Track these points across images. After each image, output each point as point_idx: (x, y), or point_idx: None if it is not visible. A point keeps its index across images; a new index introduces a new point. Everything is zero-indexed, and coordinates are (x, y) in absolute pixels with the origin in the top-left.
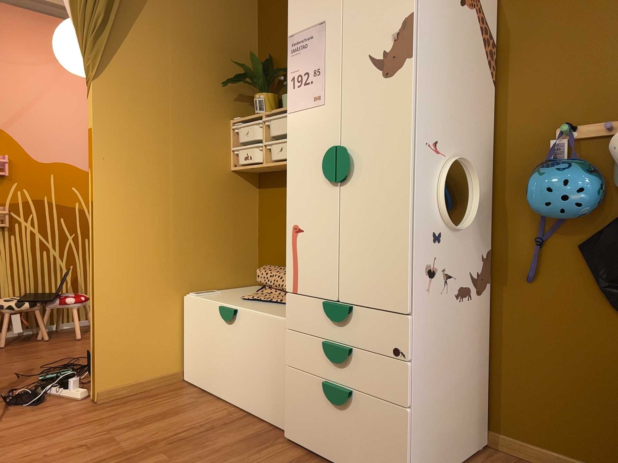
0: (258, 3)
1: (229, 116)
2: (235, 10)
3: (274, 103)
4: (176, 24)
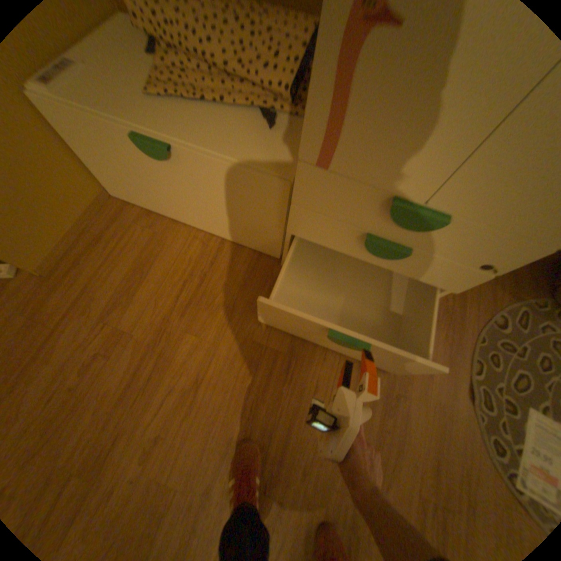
0: None
1: None
2: None
3: None
4: None
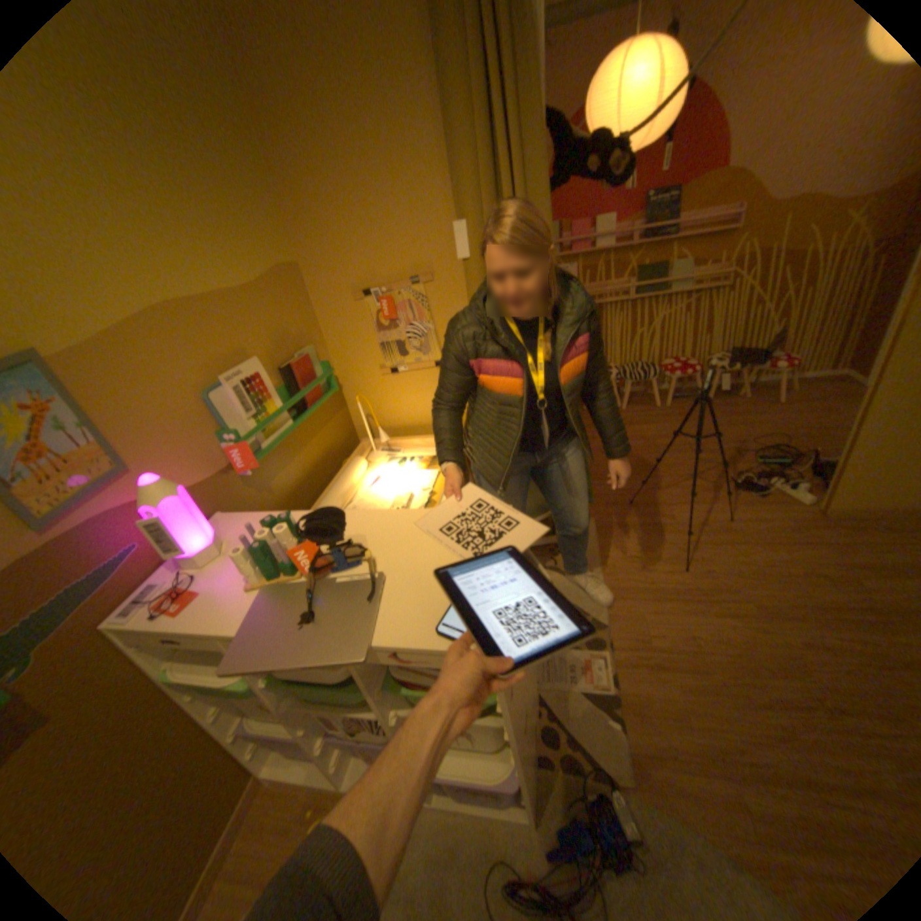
0: None
1: None
2: None
3: None
4: None
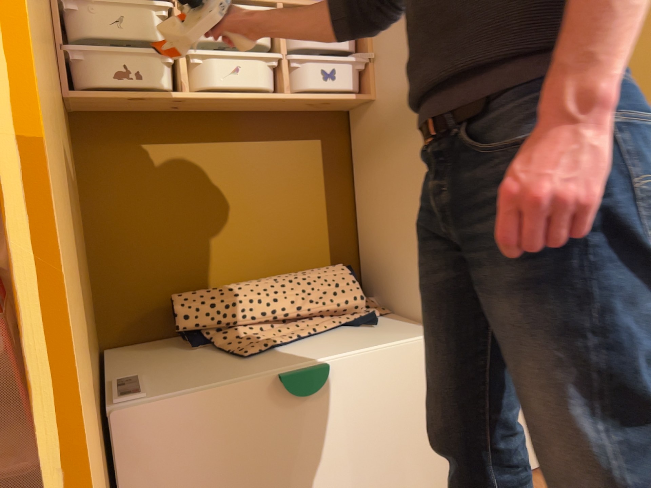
0: None
1: None
2: None
3: None
4: None
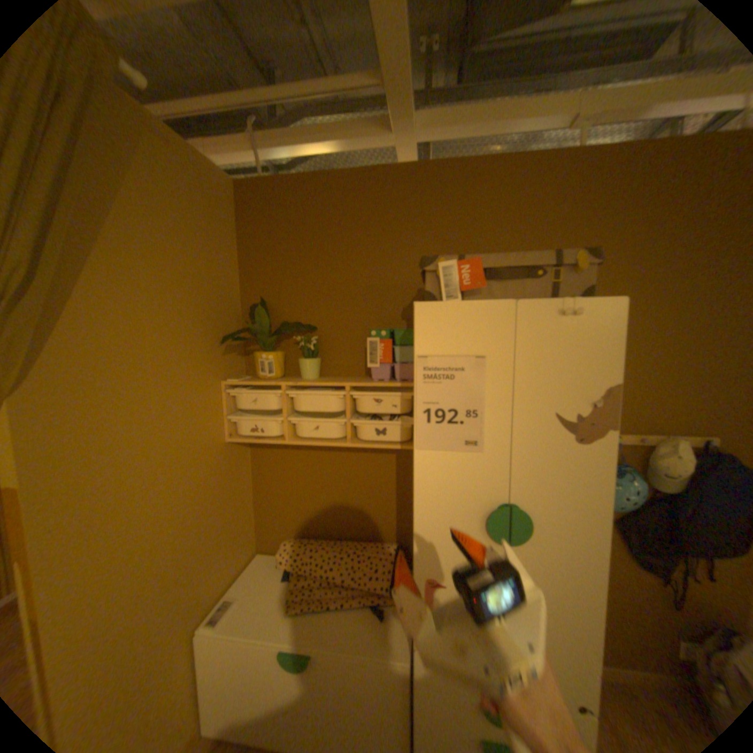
0: (236, 226)
1: (220, 377)
2: (215, 236)
3: (284, 361)
4: (148, 262)
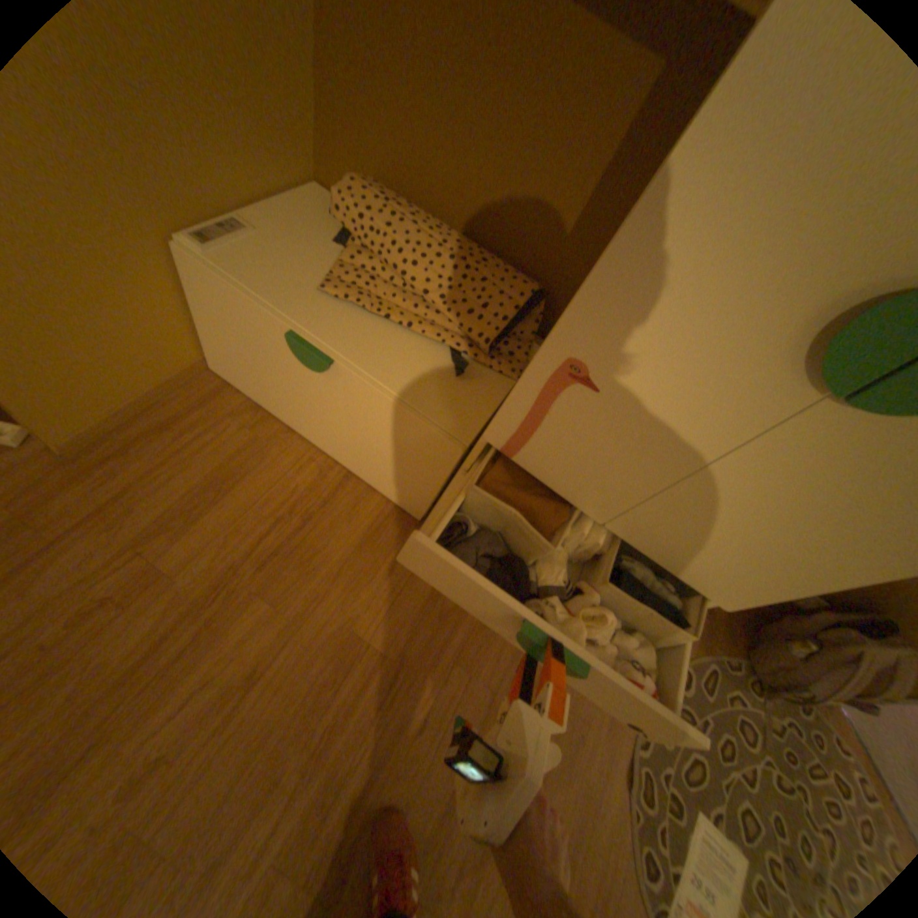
0: None
1: None
2: None
3: None
4: None
